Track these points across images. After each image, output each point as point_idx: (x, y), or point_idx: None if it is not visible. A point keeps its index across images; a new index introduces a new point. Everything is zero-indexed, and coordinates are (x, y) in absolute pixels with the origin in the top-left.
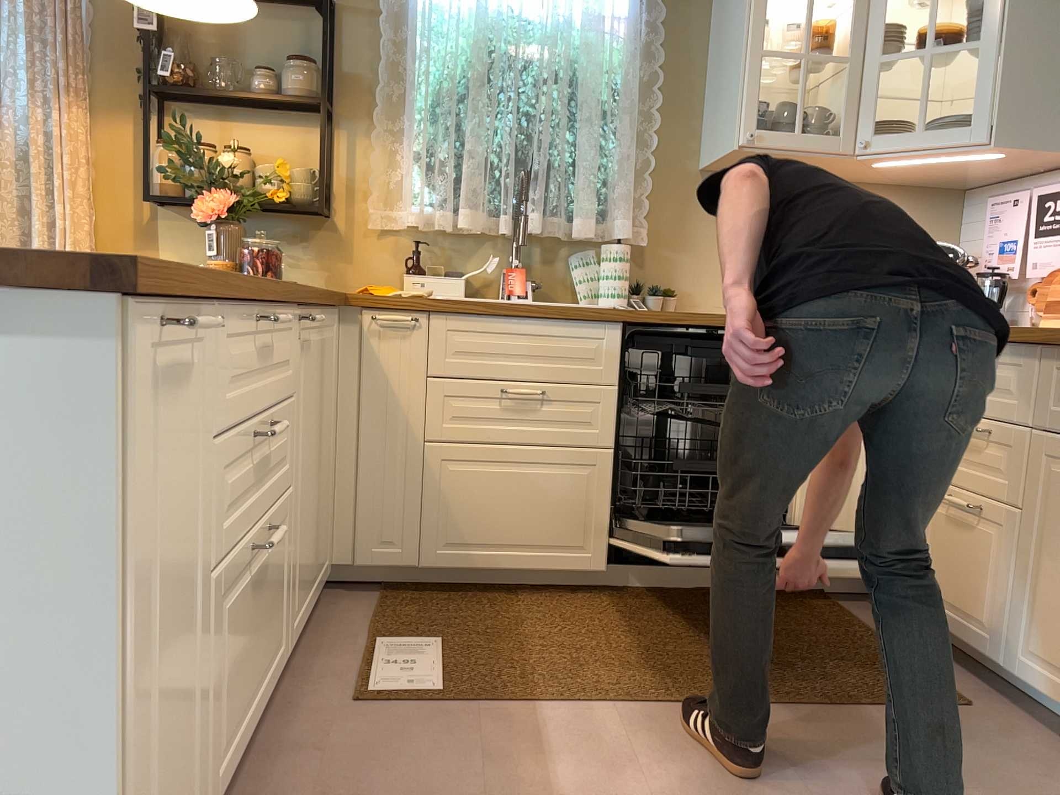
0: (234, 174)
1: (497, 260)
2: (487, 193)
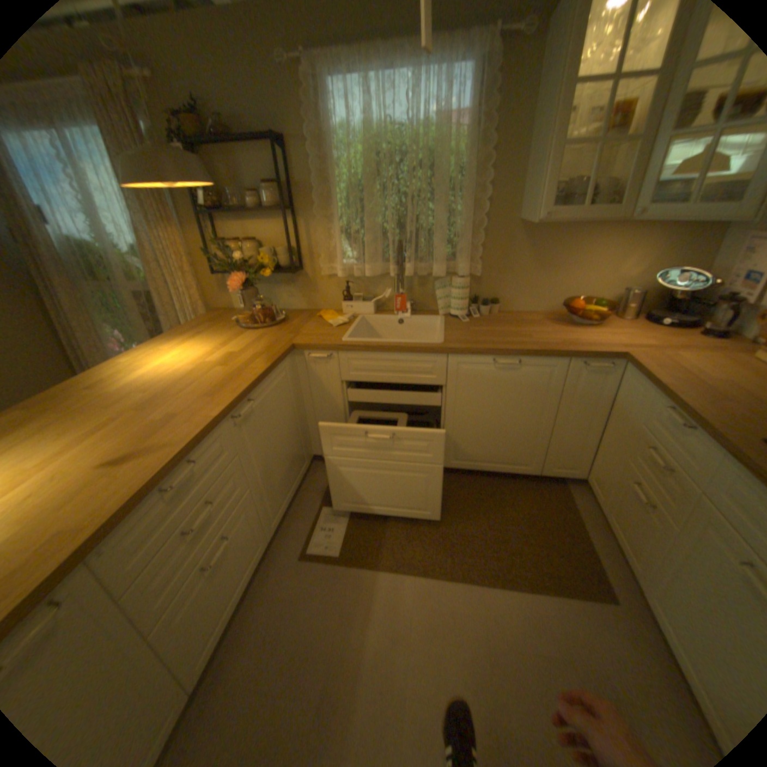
0: (244, 259)
1: (390, 291)
2: (381, 252)
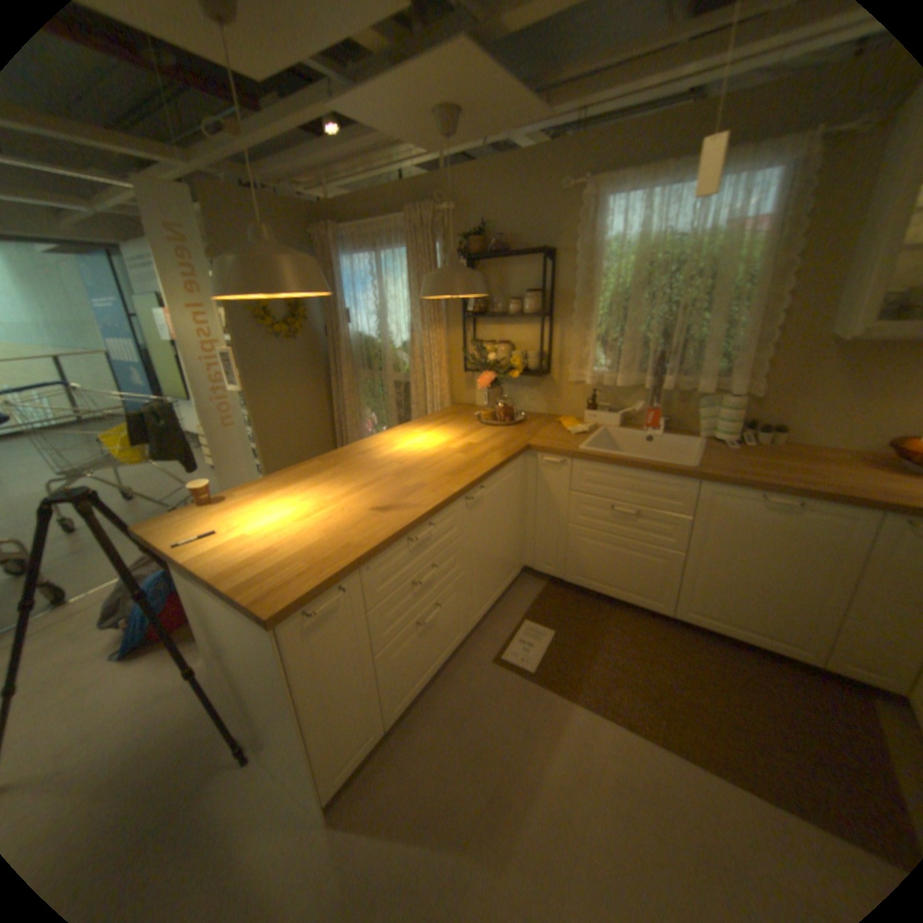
0: (496, 360)
1: (642, 404)
2: (638, 362)
